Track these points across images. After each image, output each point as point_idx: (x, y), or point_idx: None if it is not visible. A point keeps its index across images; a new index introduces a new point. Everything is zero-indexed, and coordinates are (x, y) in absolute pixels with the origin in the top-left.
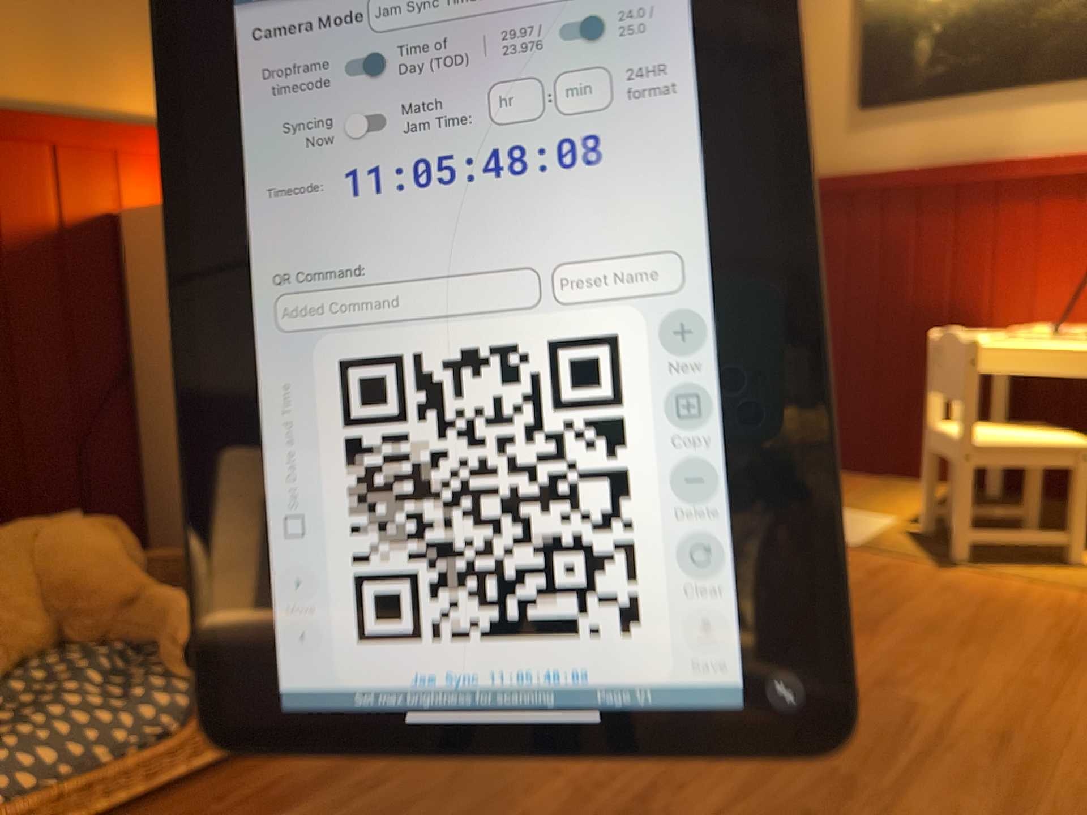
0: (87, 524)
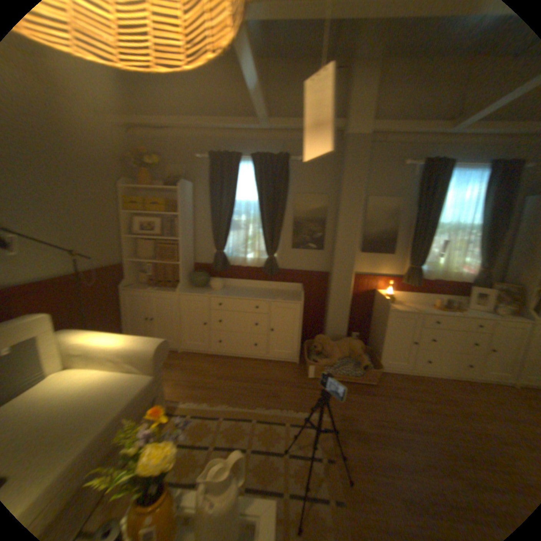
0: (358, 342)
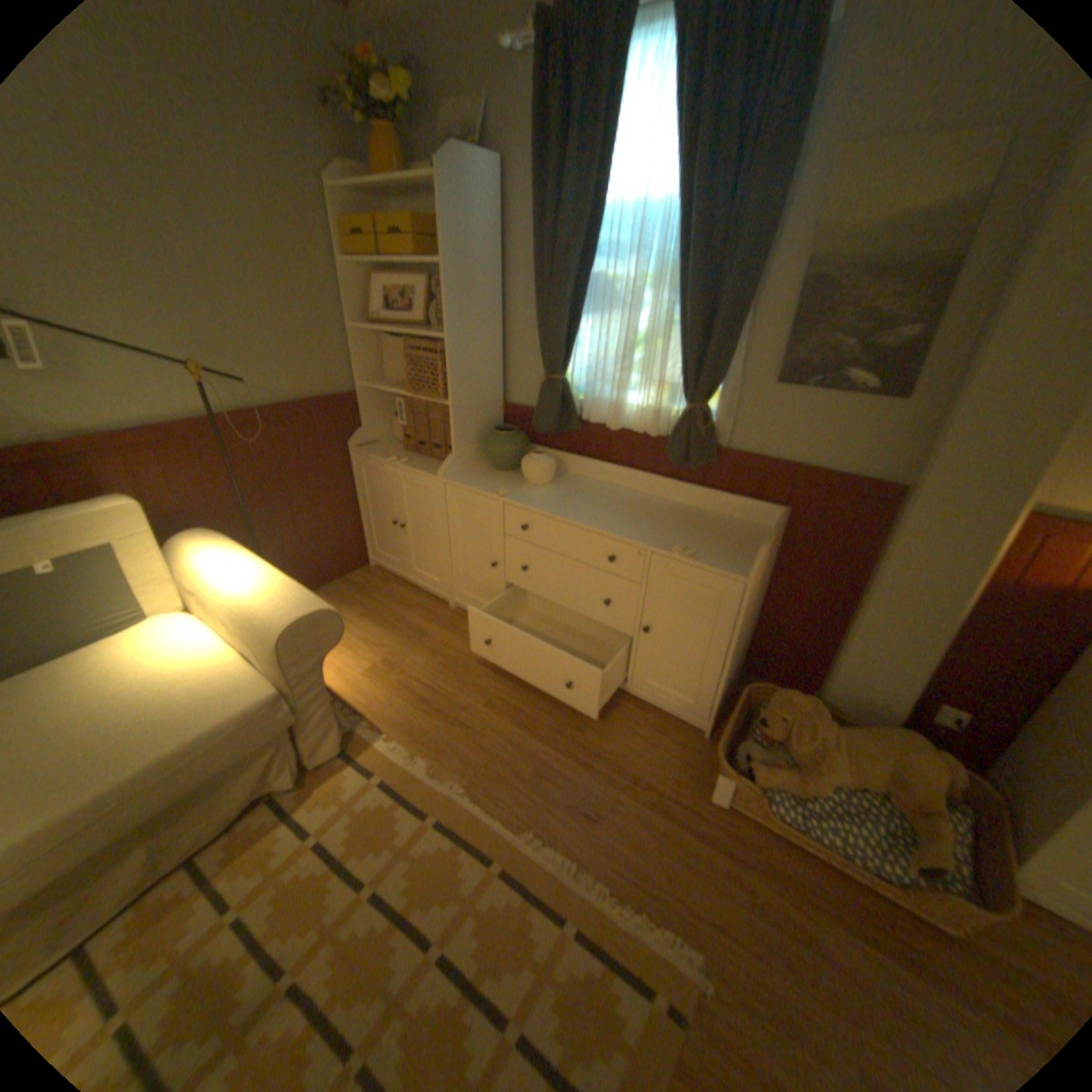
0: (942, 763)
